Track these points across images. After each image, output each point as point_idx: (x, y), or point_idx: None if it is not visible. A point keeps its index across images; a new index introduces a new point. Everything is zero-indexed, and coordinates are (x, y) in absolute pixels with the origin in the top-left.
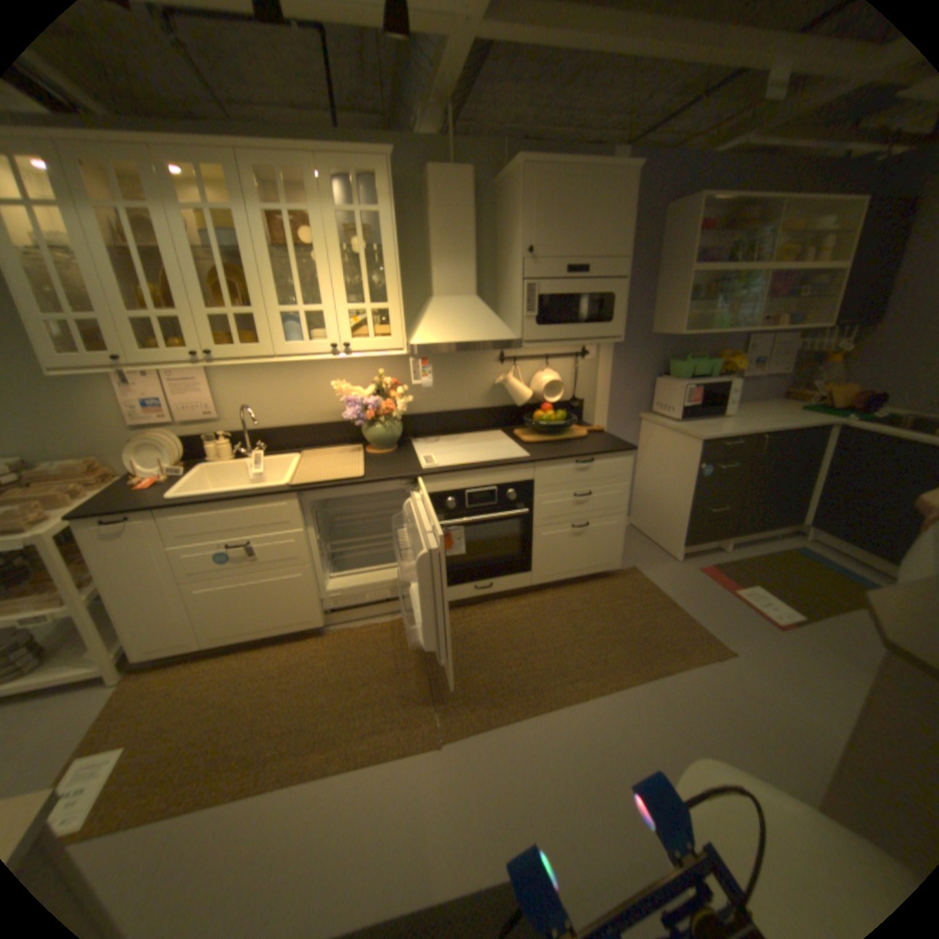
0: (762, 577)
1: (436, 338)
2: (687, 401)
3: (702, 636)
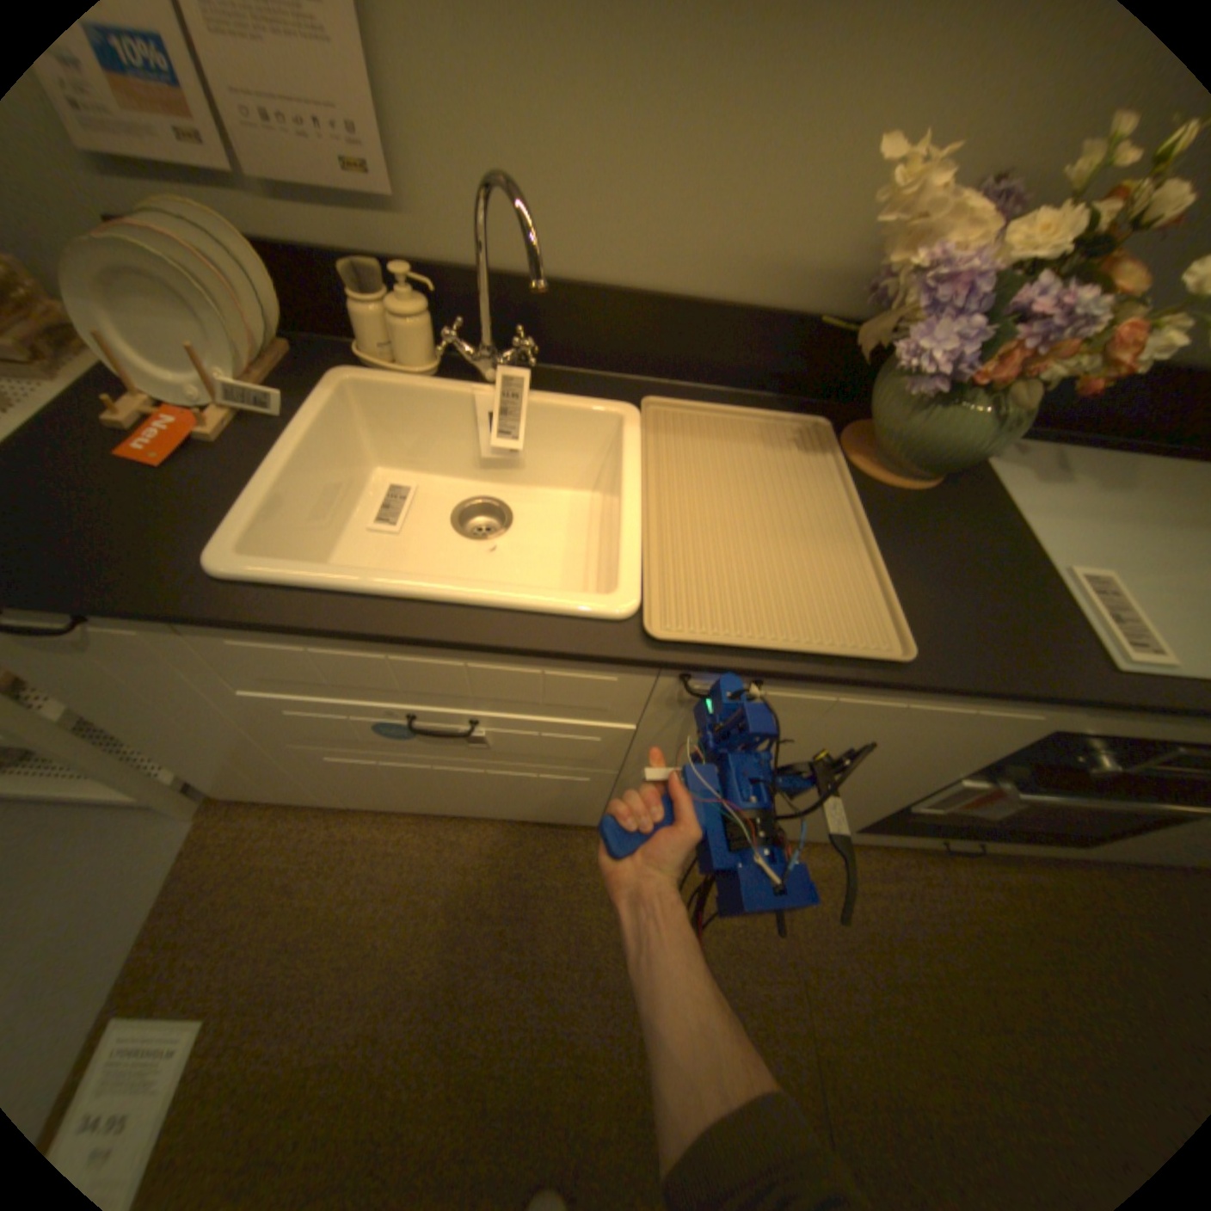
0: None
1: None
2: None
3: None
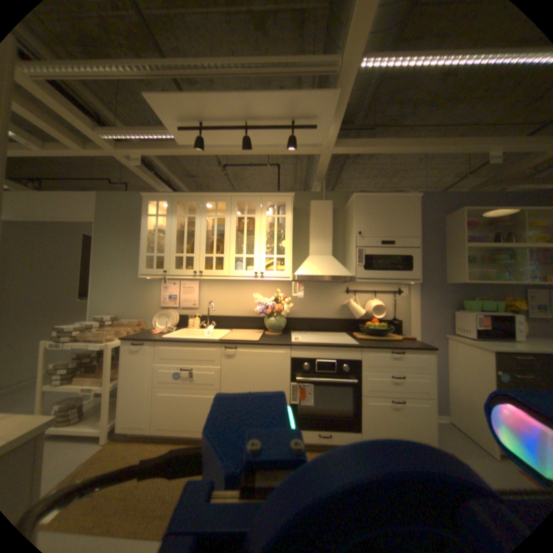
0: None
1: (306, 272)
2: (478, 325)
3: None
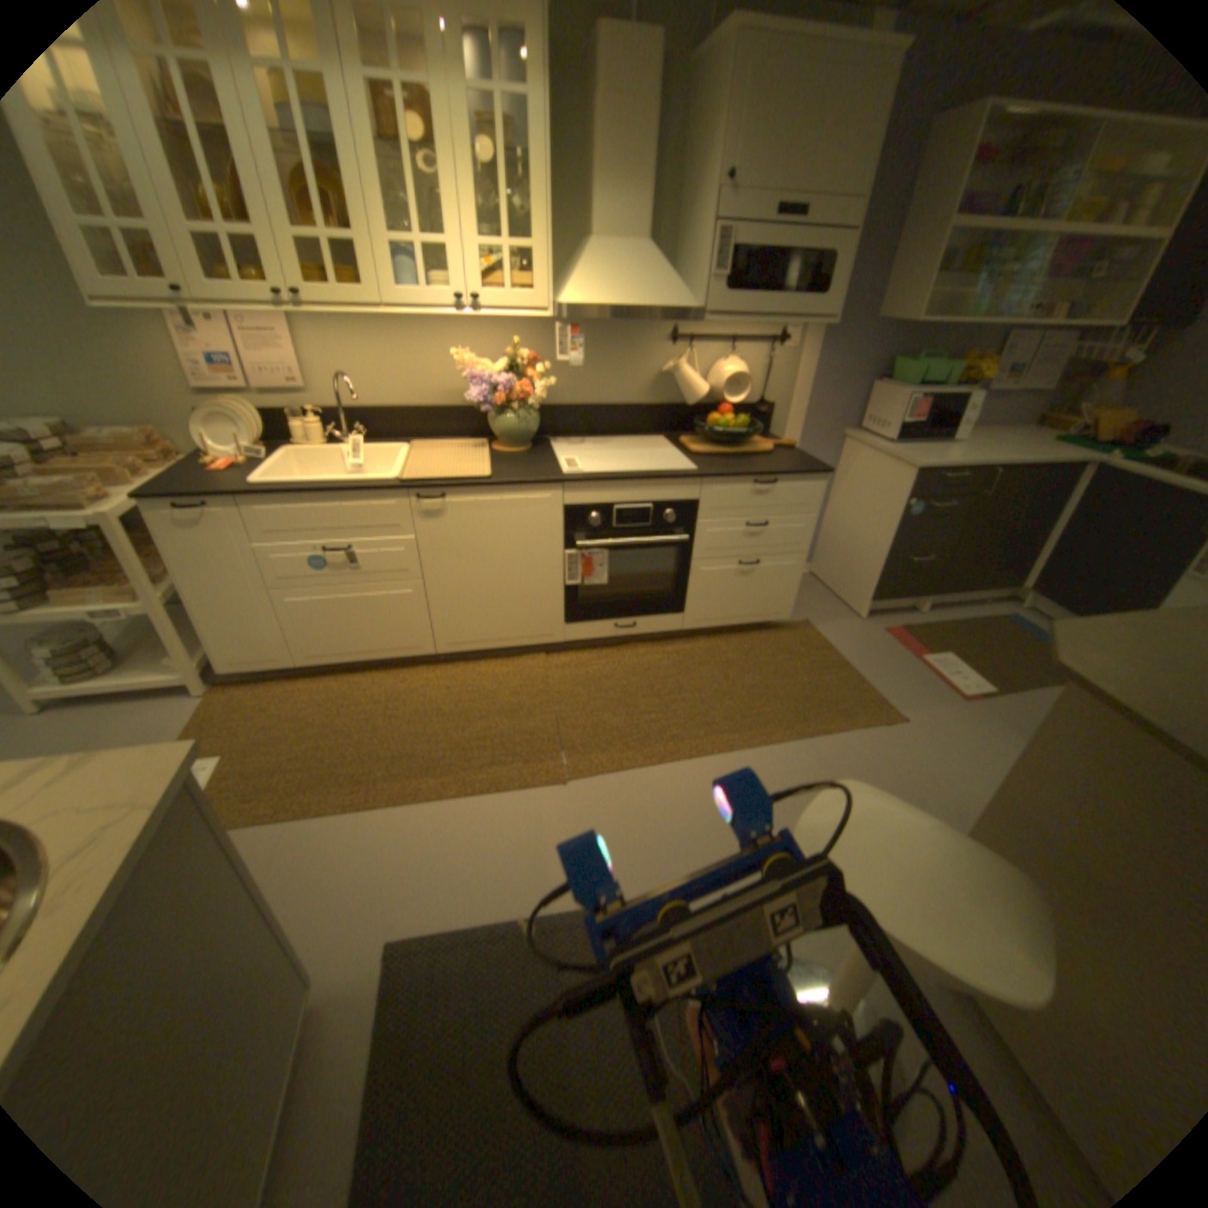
0: (958, 643)
1: (592, 298)
2: (908, 415)
3: (873, 699)
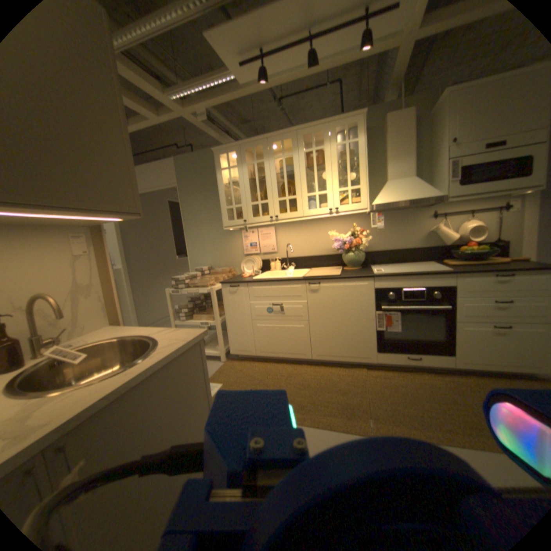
0: None
1: (386, 199)
2: None
3: None
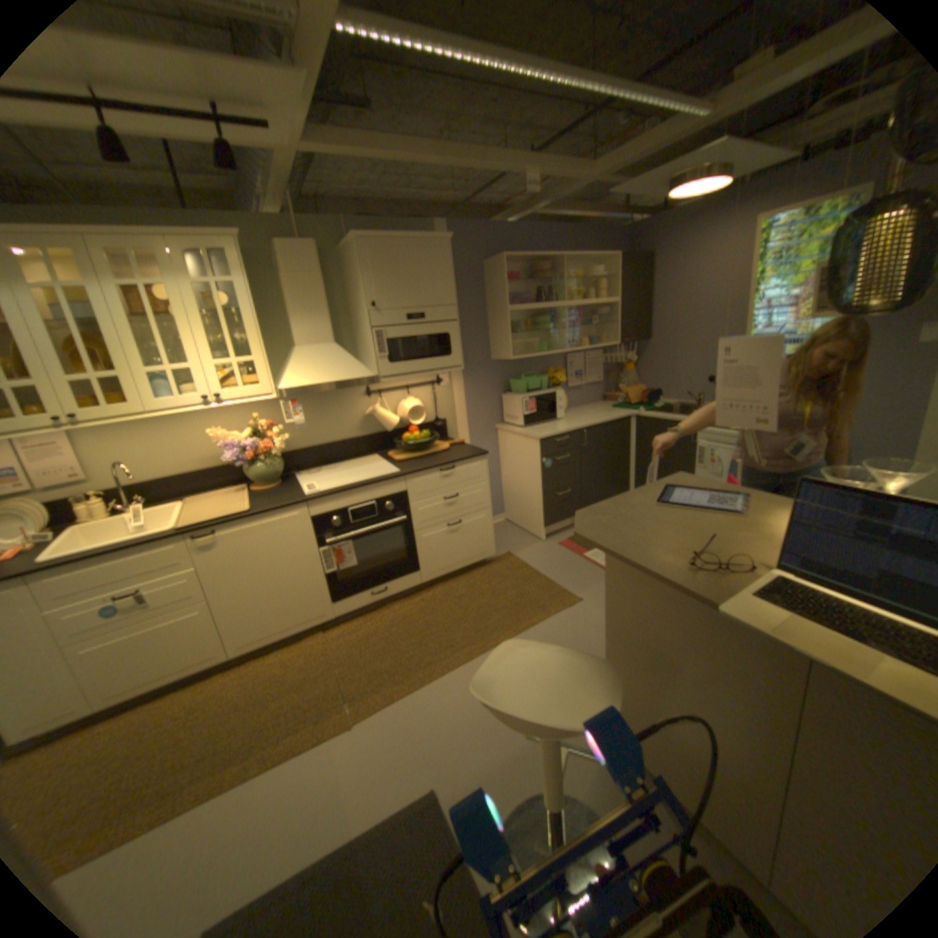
0: None
1: (302, 383)
2: (525, 412)
3: (558, 593)
